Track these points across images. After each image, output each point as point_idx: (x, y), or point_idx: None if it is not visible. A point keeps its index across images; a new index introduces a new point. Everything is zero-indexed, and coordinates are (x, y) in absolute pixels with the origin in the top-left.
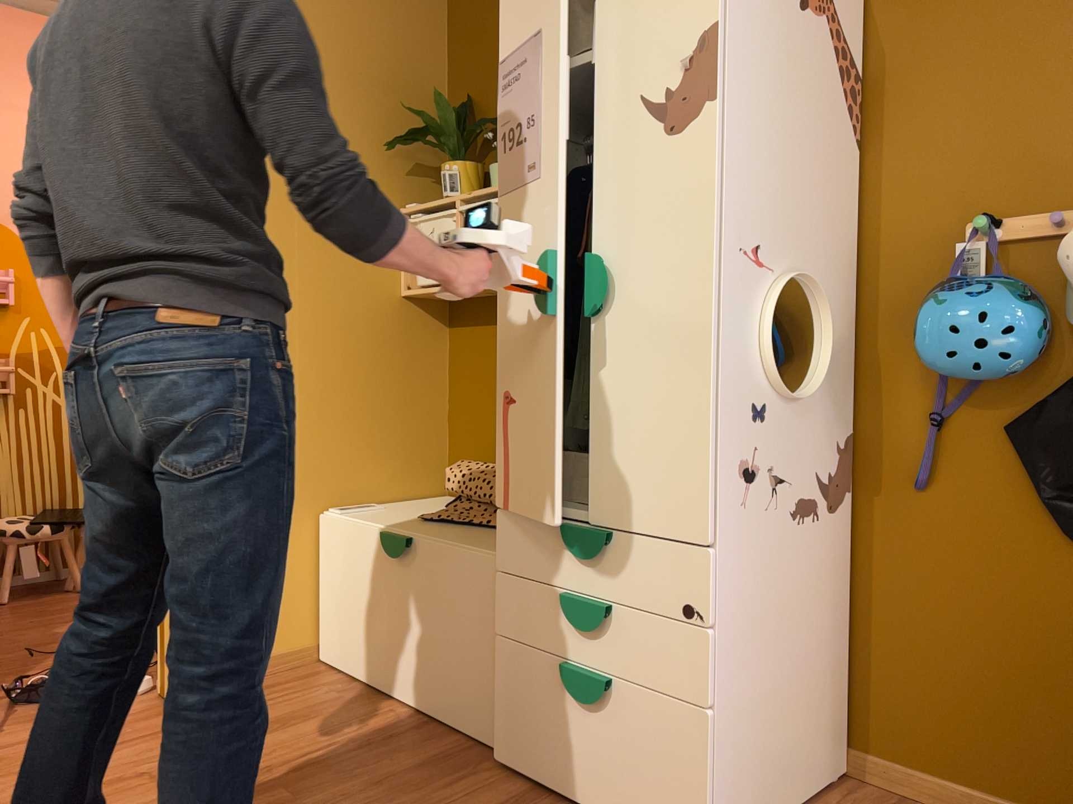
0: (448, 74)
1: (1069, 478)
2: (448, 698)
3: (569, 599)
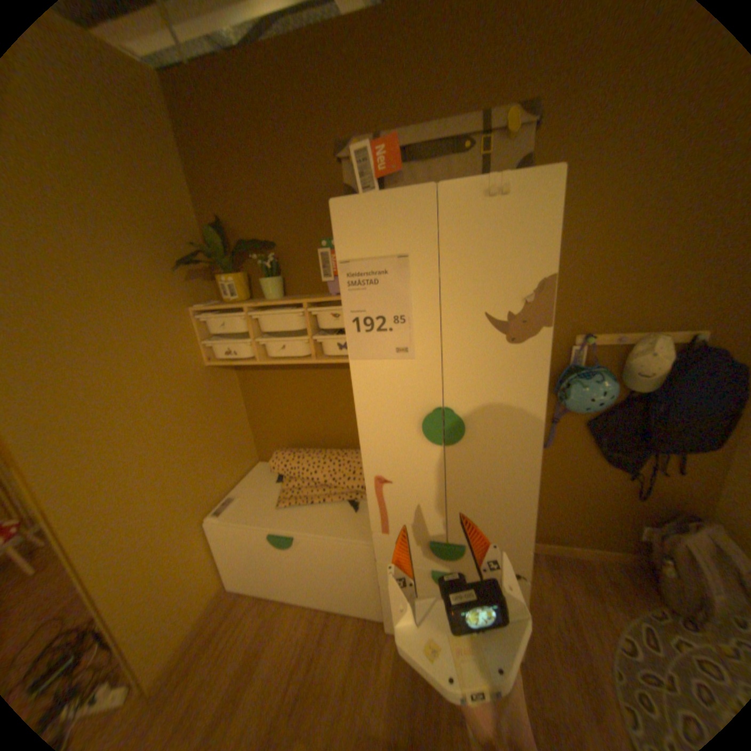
0: (189, 194)
1: (614, 444)
2: (338, 603)
3: (438, 576)
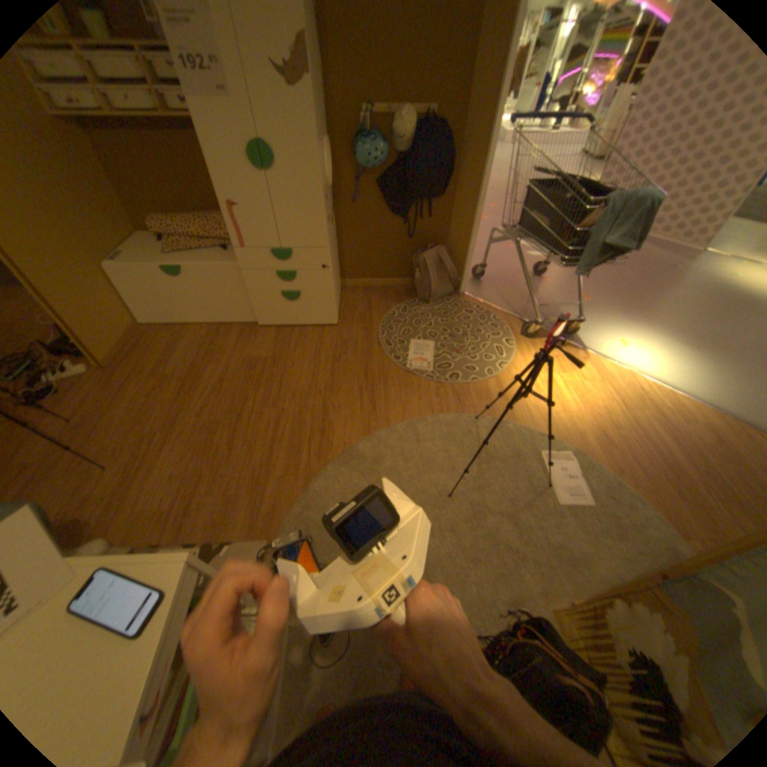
0: None
1: (391, 197)
2: (225, 315)
3: (280, 274)
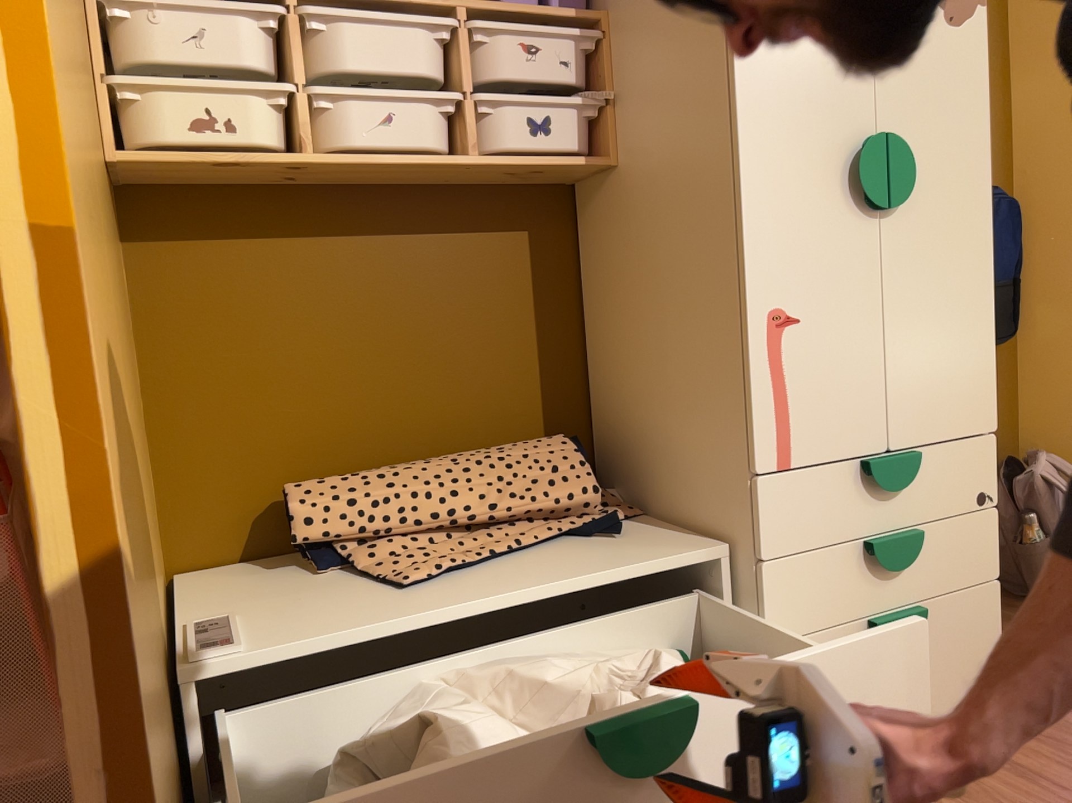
0: None
1: None
2: None
3: (886, 541)
